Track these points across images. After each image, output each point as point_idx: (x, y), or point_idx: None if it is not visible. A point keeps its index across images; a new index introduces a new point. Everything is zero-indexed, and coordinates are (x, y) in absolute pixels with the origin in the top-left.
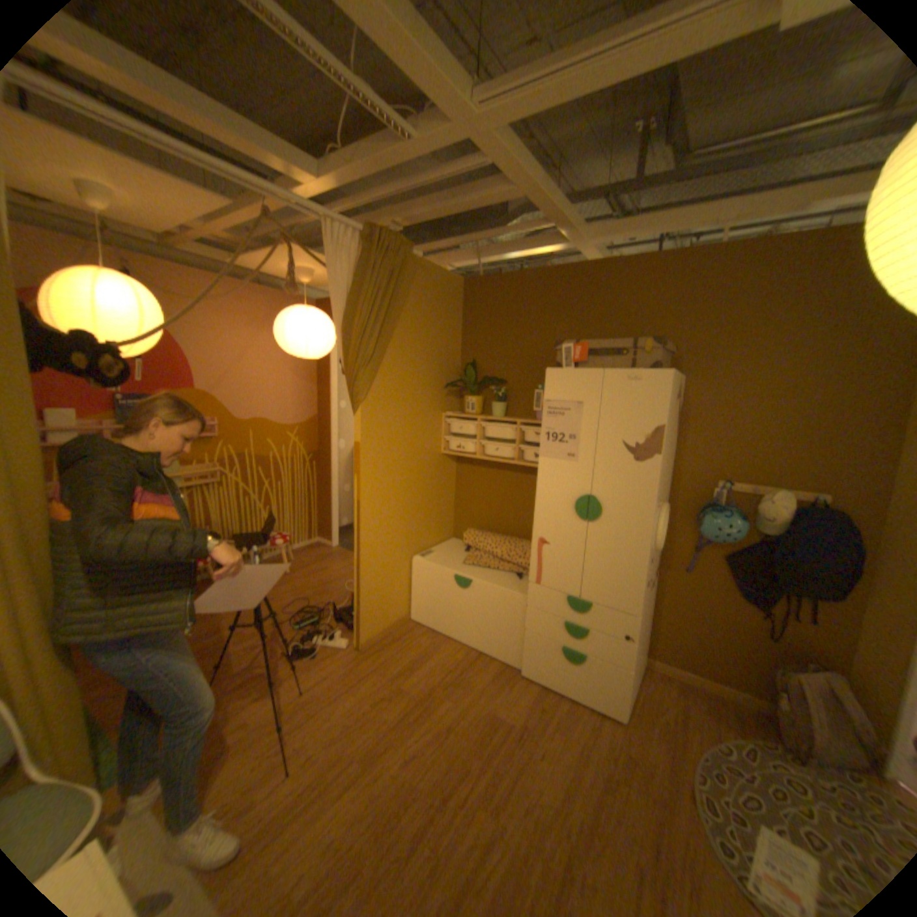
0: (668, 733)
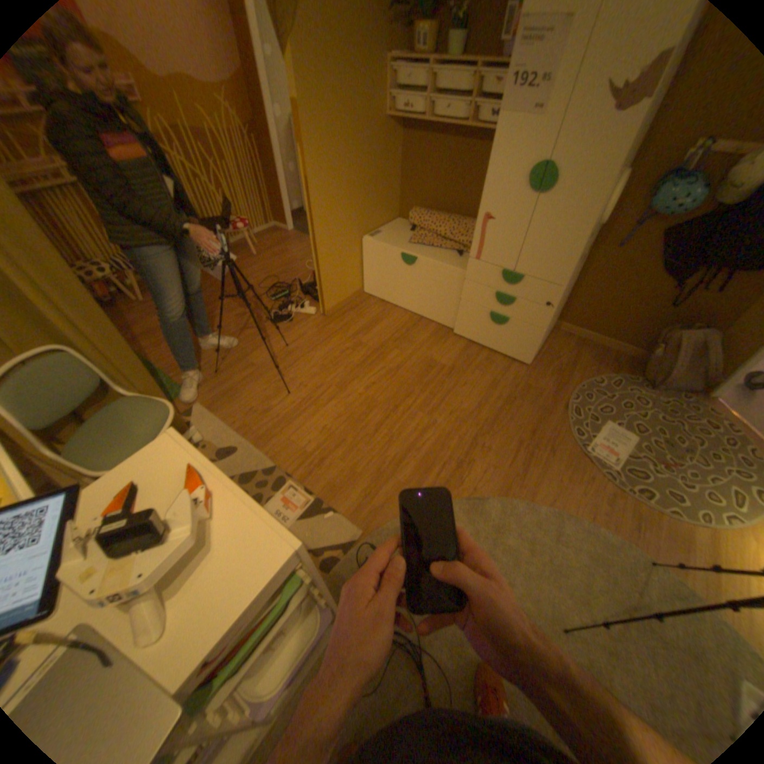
0: (559, 370)
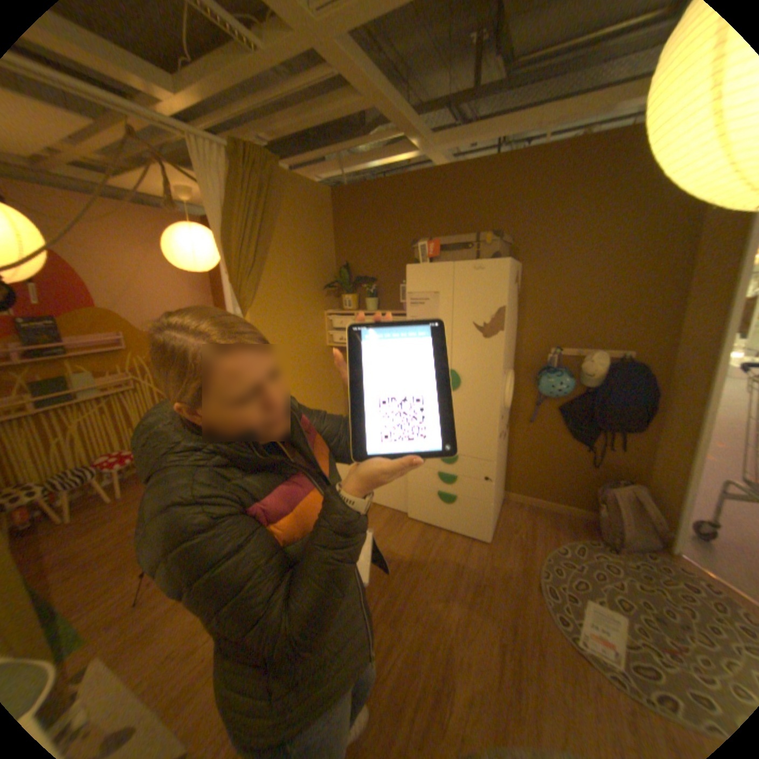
0: (521, 545)
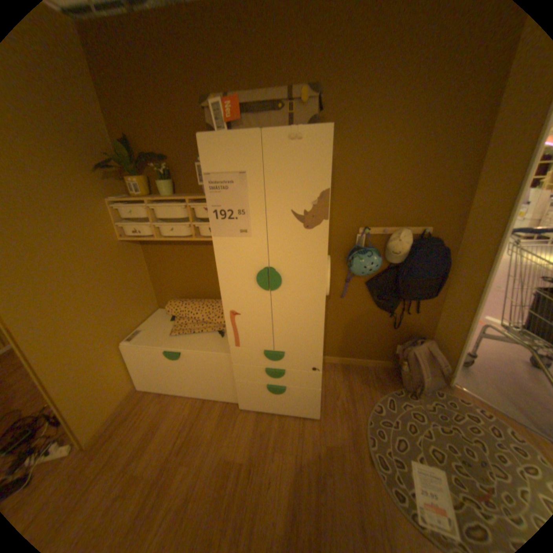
0: (345, 411)
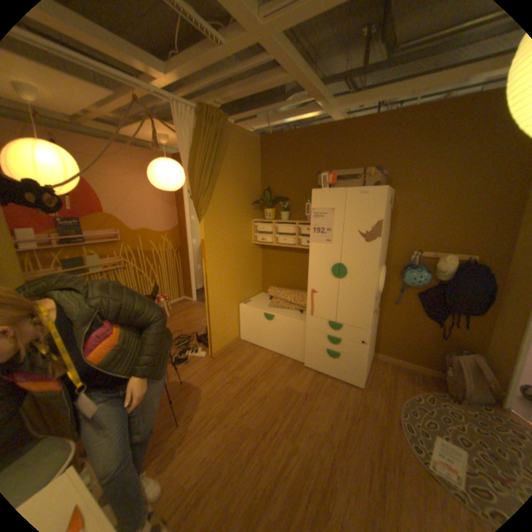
0: (386, 392)
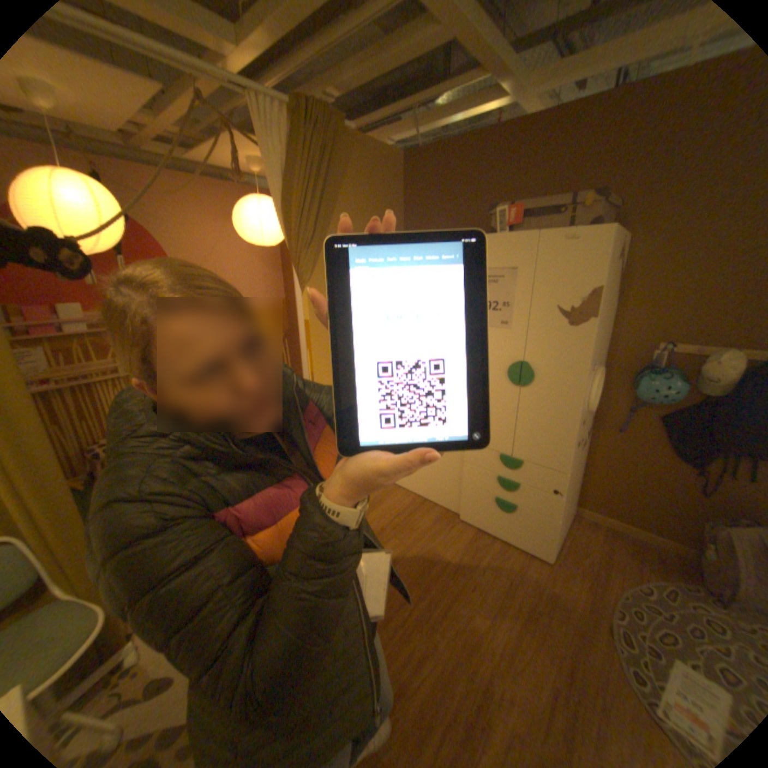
0: (592, 573)
